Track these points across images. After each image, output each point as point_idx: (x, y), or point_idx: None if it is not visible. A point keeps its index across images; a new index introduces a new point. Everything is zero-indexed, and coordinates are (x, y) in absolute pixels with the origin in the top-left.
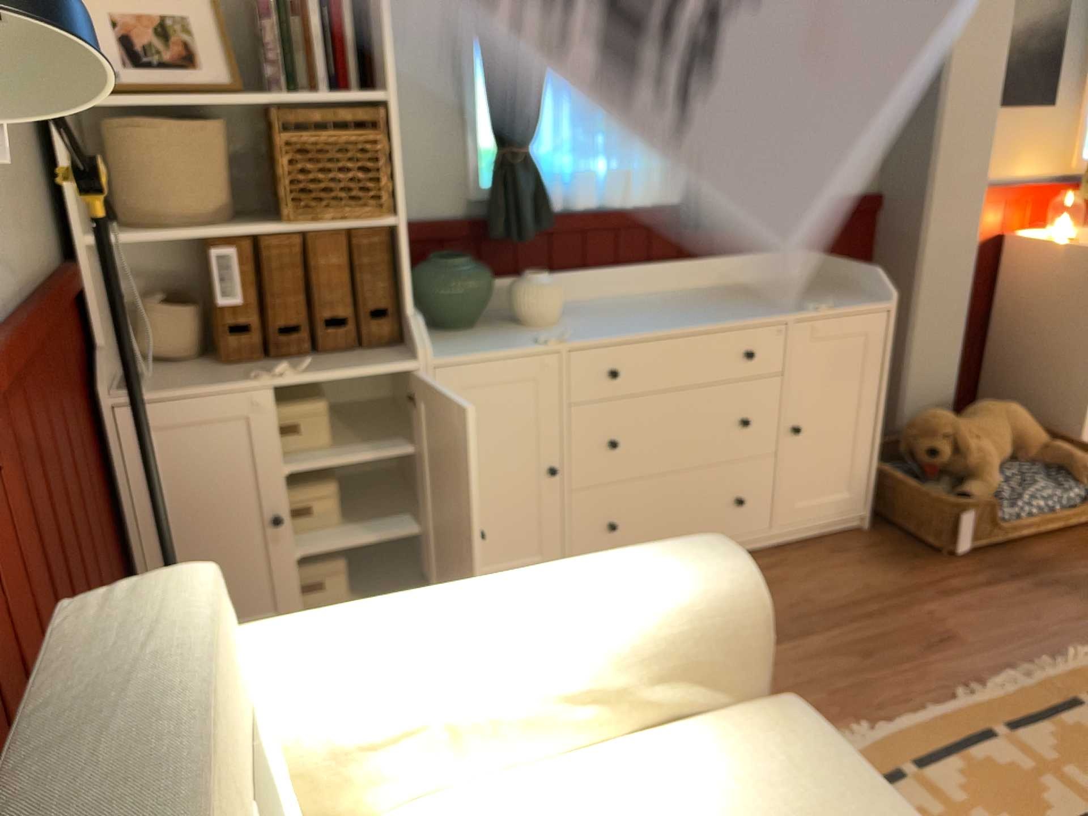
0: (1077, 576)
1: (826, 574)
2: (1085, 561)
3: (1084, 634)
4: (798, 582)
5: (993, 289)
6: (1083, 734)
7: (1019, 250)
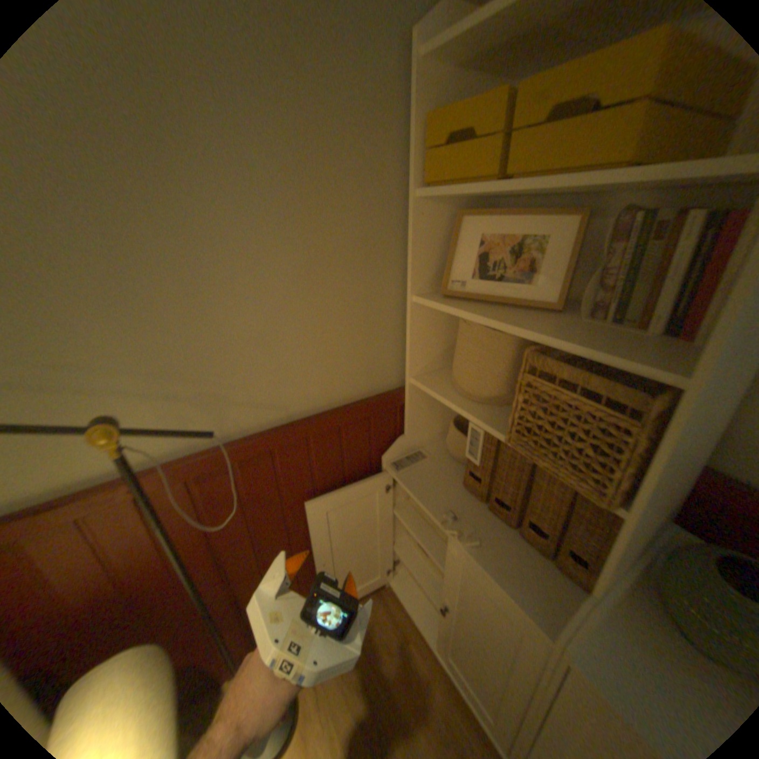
0: None
1: None
2: None
3: None
4: None
5: None
6: None
7: None
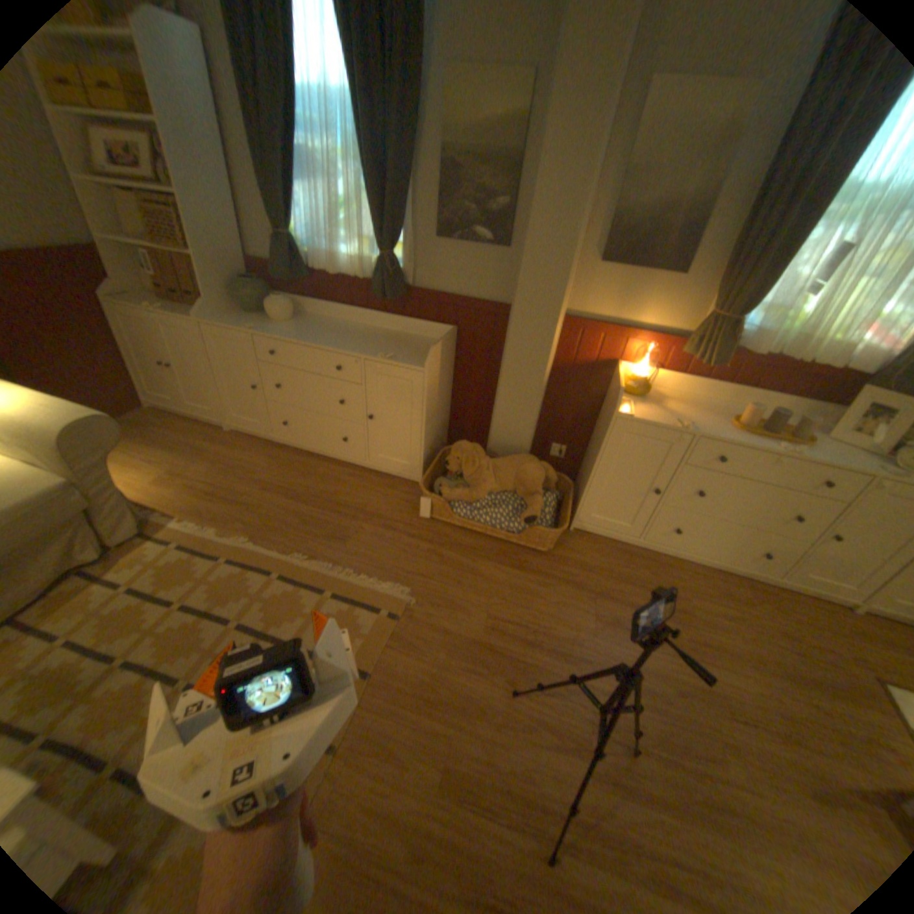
0: (457, 559)
1: (363, 490)
2: (479, 557)
3: (395, 576)
4: (347, 486)
5: (605, 395)
6: (295, 598)
7: (616, 375)
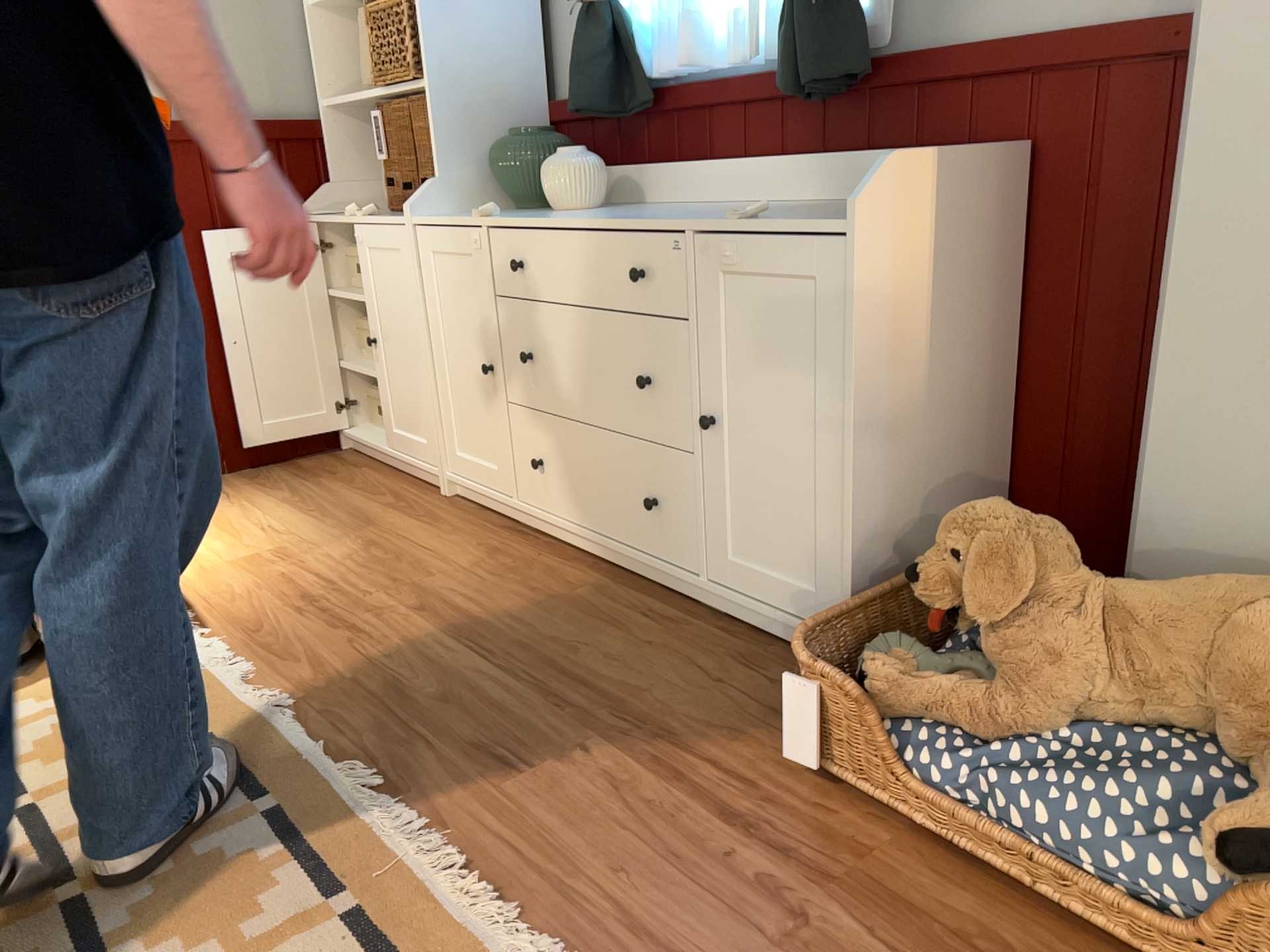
0: None
1: (658, 656)
2: None
3: (583, 929)
4: (622, 638)
5: None
6: (255, 882)
7: None
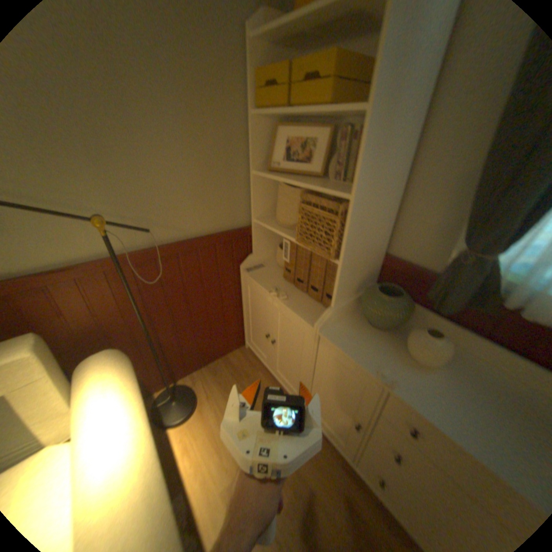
0: None
1: None
2: None
3: None
4: None
5: None
6: None
7: None
